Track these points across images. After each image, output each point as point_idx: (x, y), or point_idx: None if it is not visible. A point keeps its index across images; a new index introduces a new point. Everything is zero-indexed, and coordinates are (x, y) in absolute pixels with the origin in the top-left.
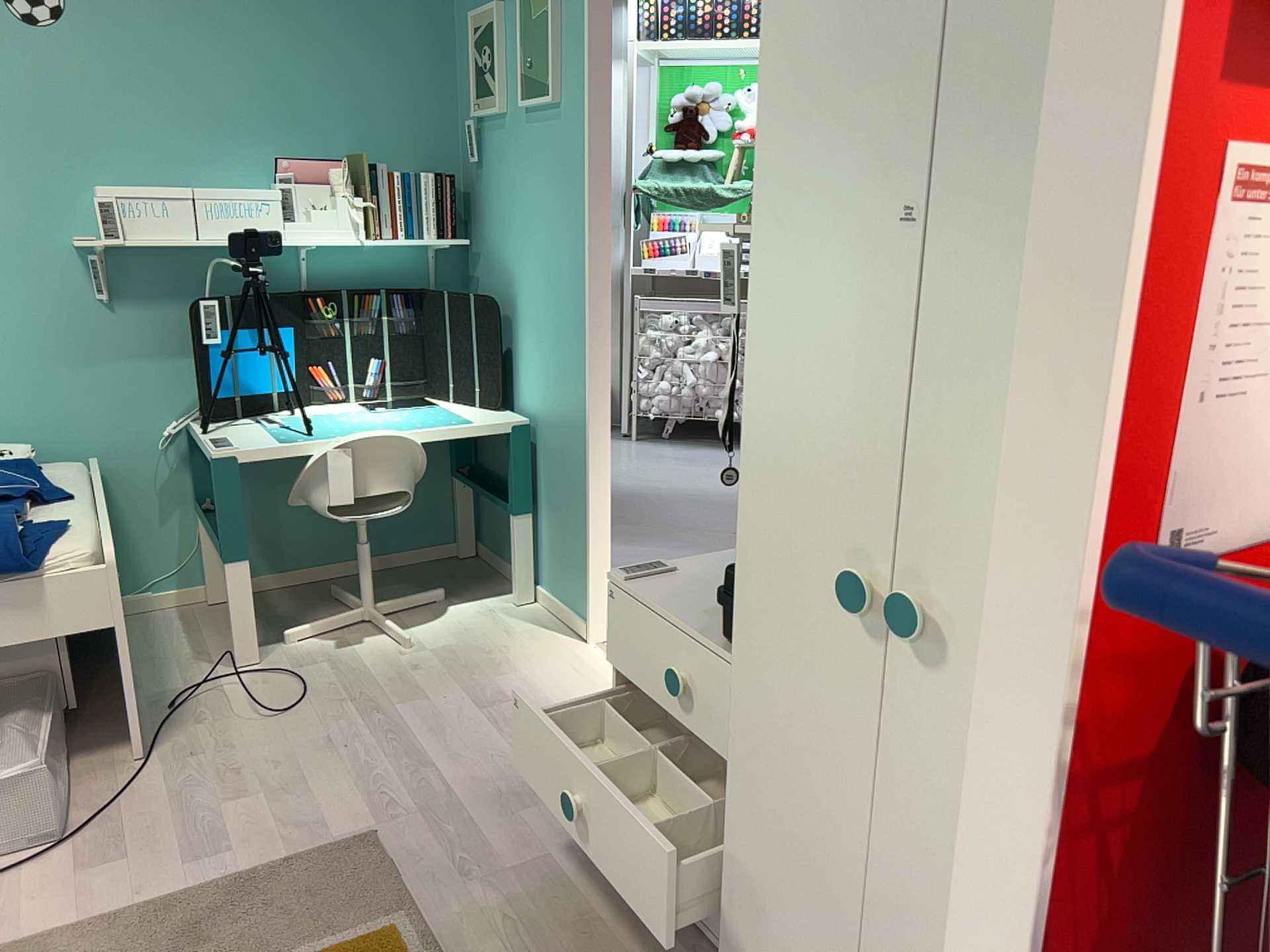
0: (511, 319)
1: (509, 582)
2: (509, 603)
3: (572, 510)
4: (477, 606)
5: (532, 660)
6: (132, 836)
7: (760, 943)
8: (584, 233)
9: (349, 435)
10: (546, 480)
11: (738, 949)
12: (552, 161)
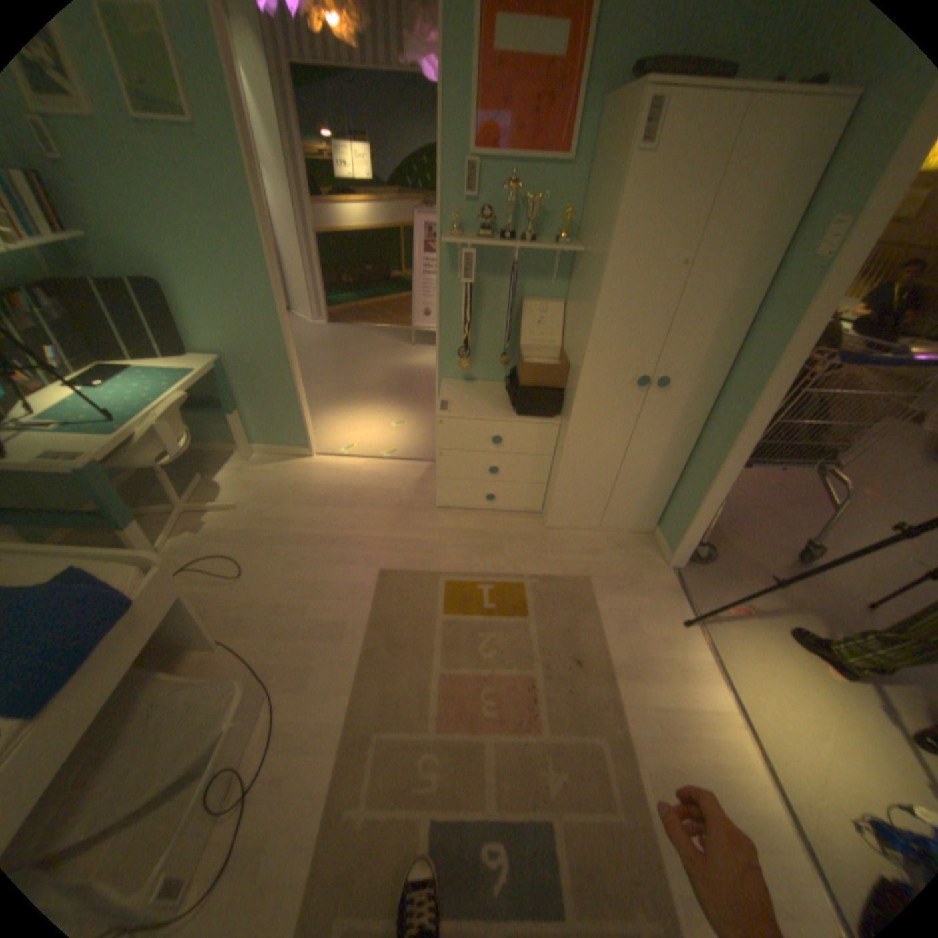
0: (161, 291)
1: (218, 451)
2: (240, 461)
3: (277, 398)
4: (227, 471)
5: (304, 476)
6: (293, 662)
7: (571, 493)
8: (256, 230)
9: (140, 409)
10: (243, 388)
11: (559, 500)
12: (195, 172)
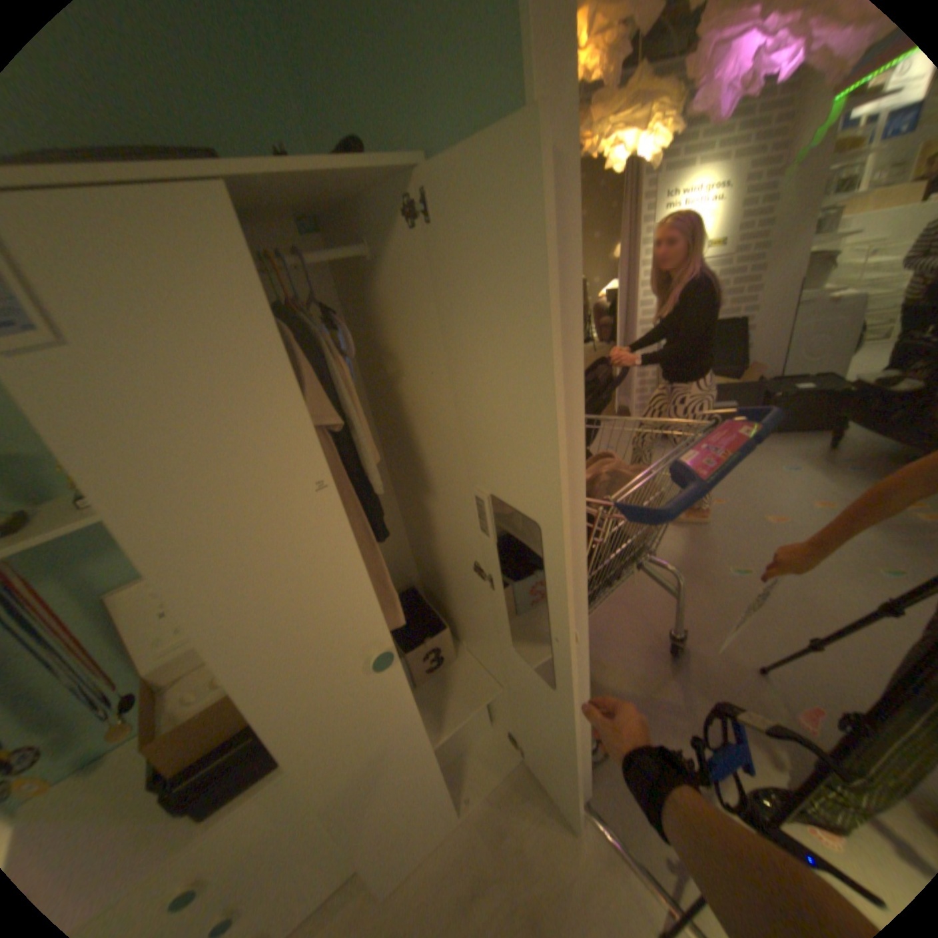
0: None
1: None
2: None
3: None
4: None
5: None
6: None
7: (387, 840)
8: None
9: None
10: None
11: (375, 863)
12: None
